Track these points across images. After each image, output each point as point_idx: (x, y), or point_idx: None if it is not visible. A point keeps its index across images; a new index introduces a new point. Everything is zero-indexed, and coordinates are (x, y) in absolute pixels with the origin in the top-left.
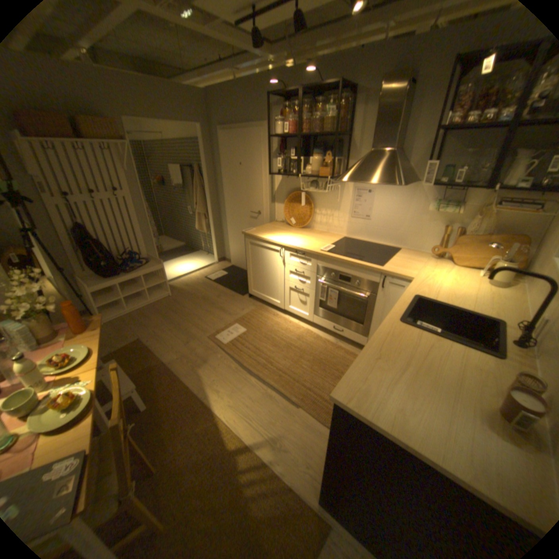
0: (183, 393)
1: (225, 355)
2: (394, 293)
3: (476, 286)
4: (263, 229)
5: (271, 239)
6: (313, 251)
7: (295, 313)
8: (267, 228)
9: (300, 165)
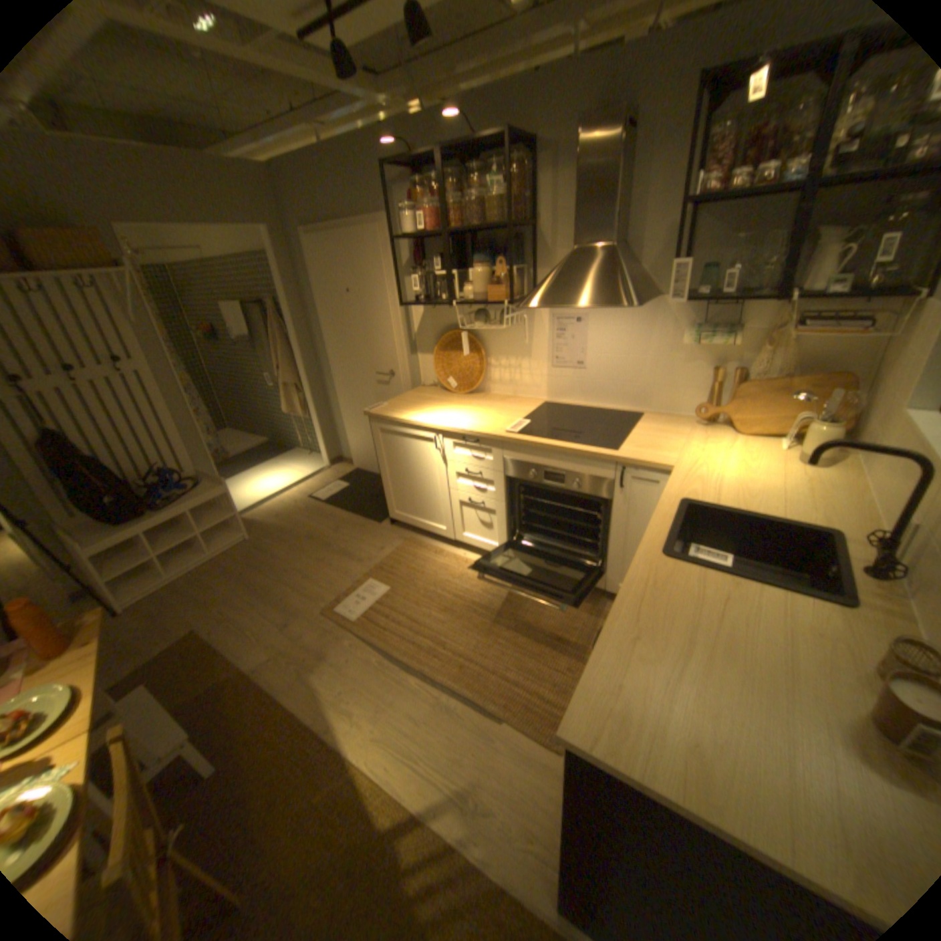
0: (285, 729)
1: (357, 640)
2: (642, 494)
3: (780, 468)
4: (402, 402)
5: (417, 421)
6: (494, 435)
7: (475, 544)
8: (409, 400)
9: (452, 285)
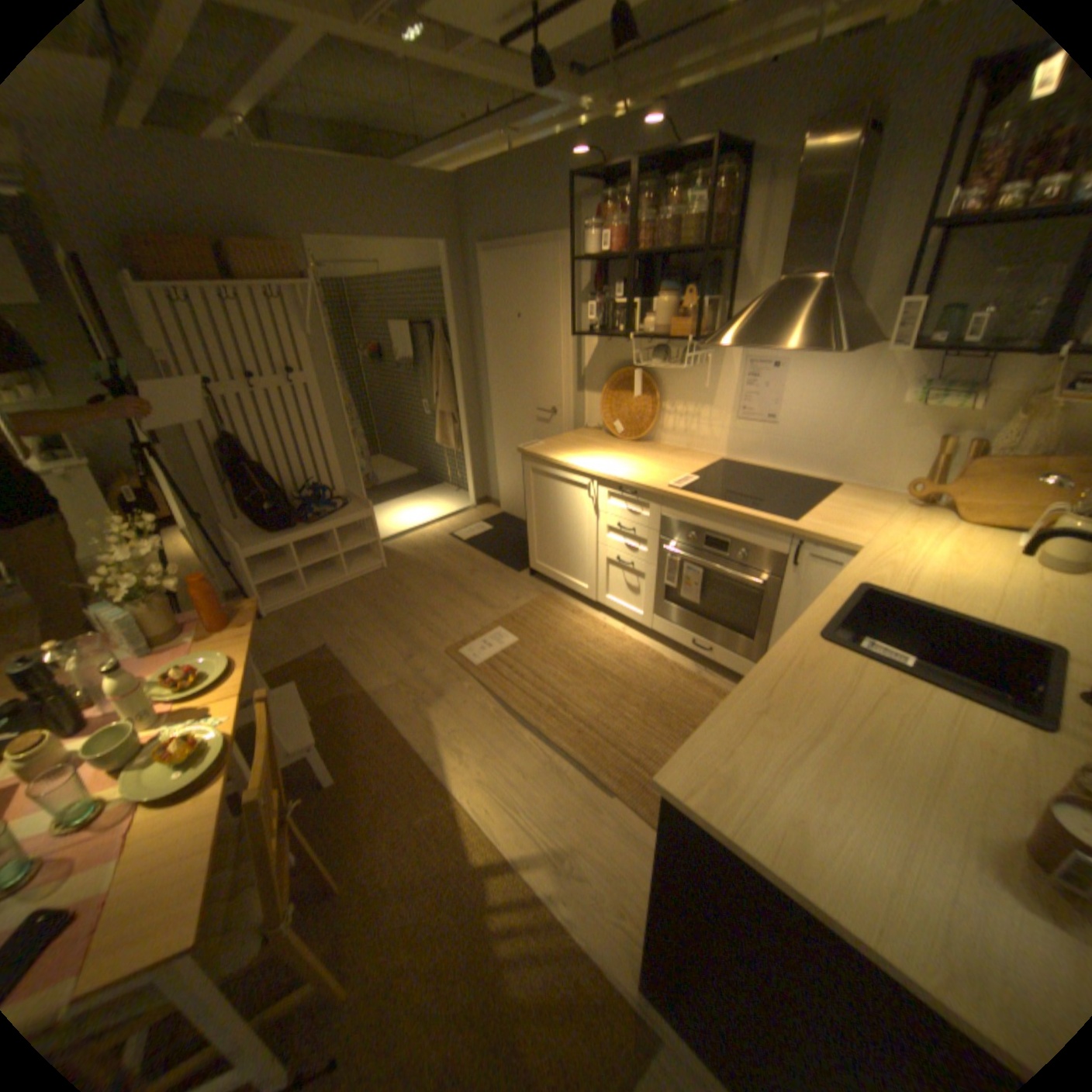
0: (396, 753)
1: (477, 685)
2: (819, 577)
3: (1008, 567)
4: (559, 443)
5: (571, 464)
6: (654, 488)
7: (617, 610)
8: (567, 442)
9: (632, 316)
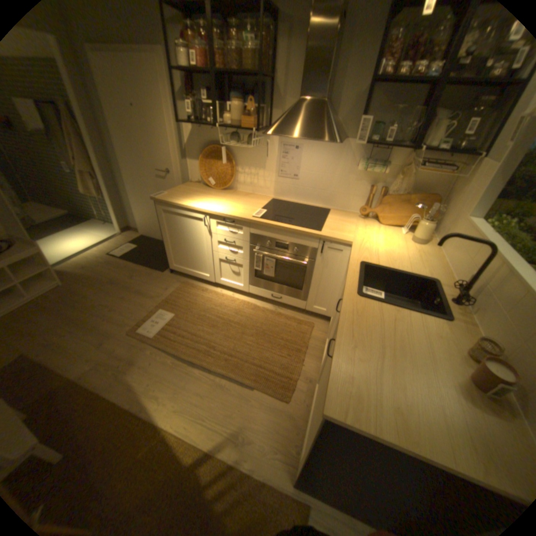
0: (110, 413)
1: (156, 349)
2: (332, 257)
3: (404, 244)
4: (178, 192)
5: (191, 206)
6: (245, 218)
7: (228, 285)
8: (183, 191)
9: (214, 112)
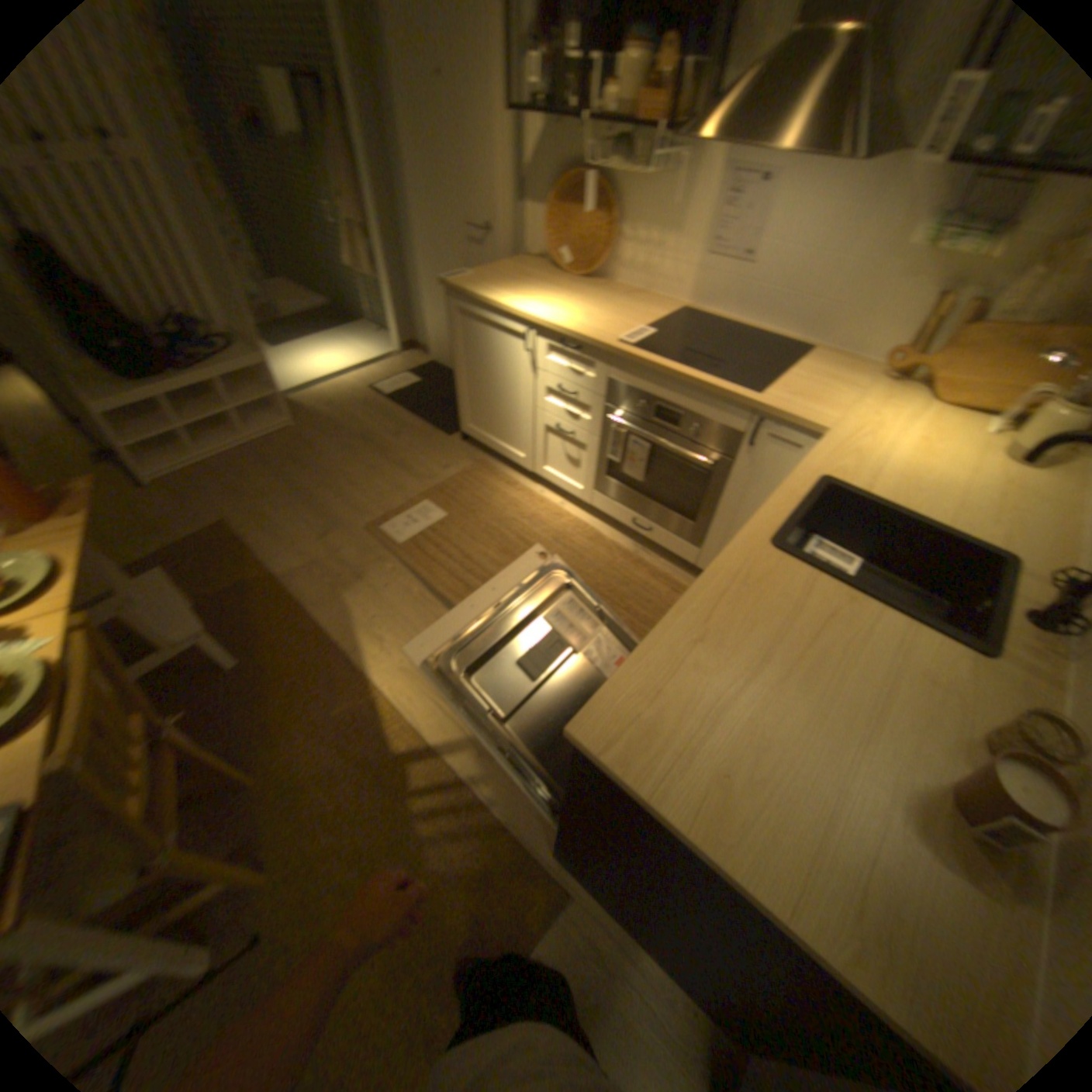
0: (309, 642)
1: (399, 566)
2: (773, 459)
3: (973, 457)
4: (490, 274)
5: (502, 305)
6: (600, 342)
7: (553, 483)
8: (499, 273)
9: (587, 83)
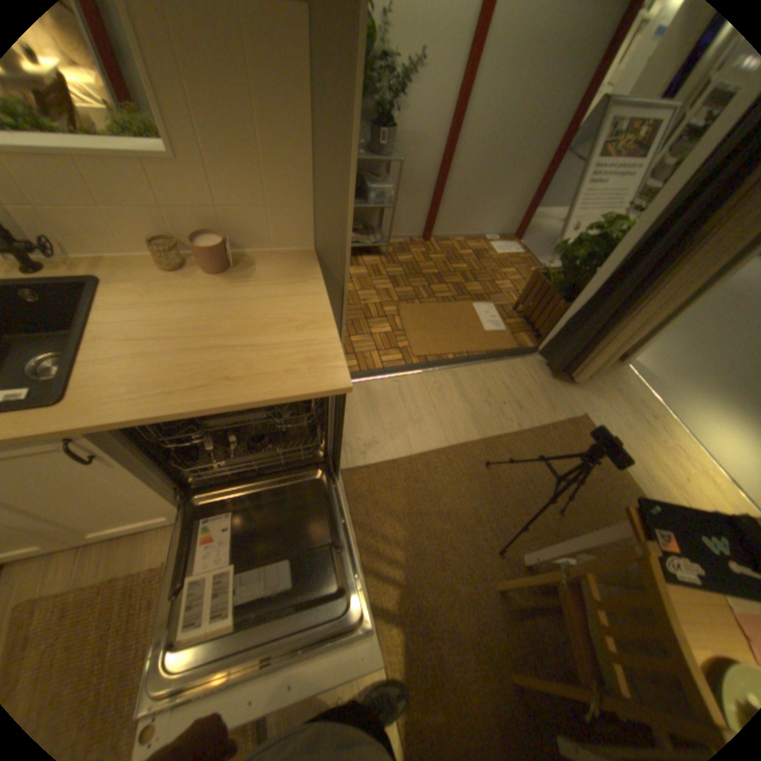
0: None
1: None
2: None
3: None
4: None
5: None
6: None
7: None
8: None
9: None
